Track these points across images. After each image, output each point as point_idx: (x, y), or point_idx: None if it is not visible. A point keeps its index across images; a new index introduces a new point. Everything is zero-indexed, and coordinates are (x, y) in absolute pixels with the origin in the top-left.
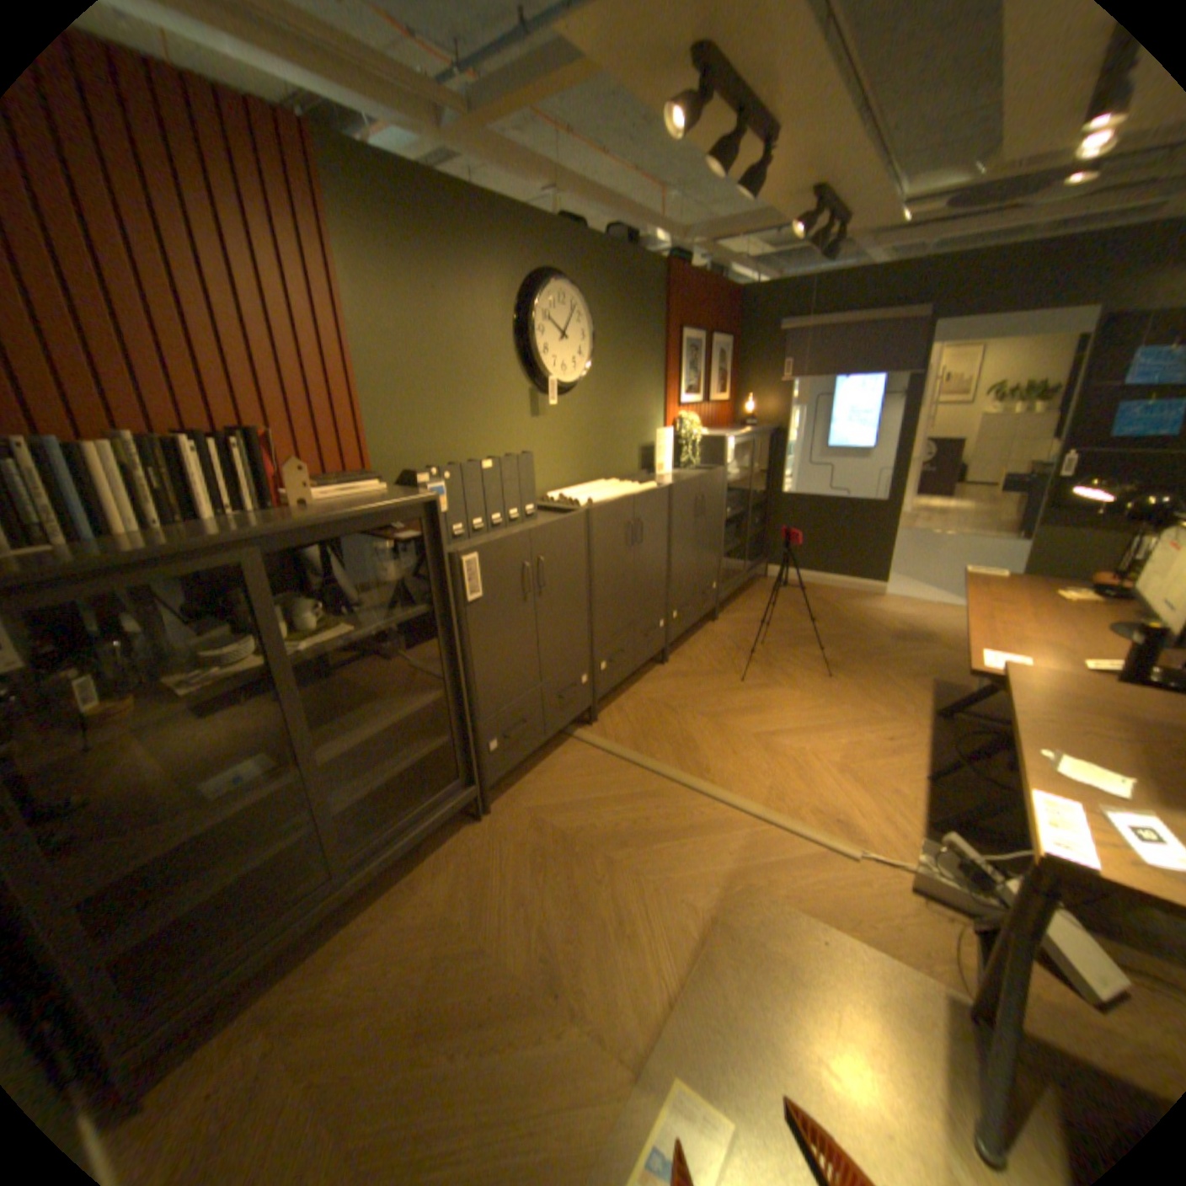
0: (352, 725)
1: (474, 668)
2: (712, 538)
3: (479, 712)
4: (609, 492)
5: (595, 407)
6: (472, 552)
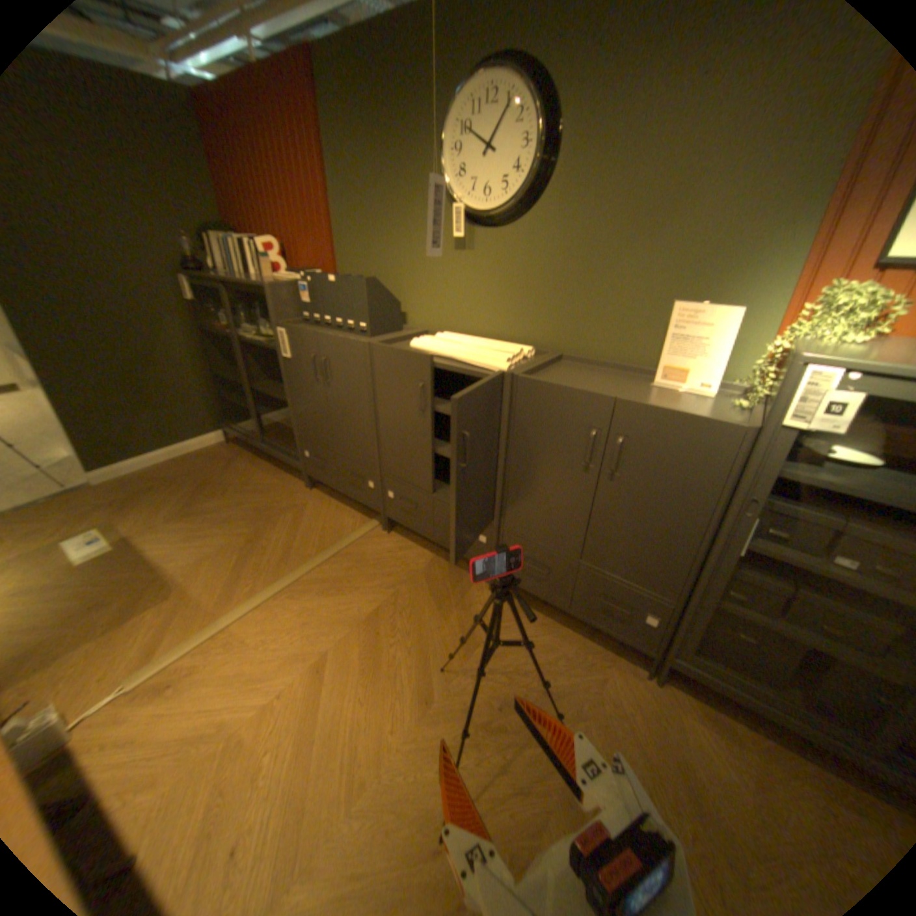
0: (275, 388)
1: (292, 398)
2: (656, 536)
3: (298, 427)
4: (453, 348)
5: (561, 246)
6: (283, 327)
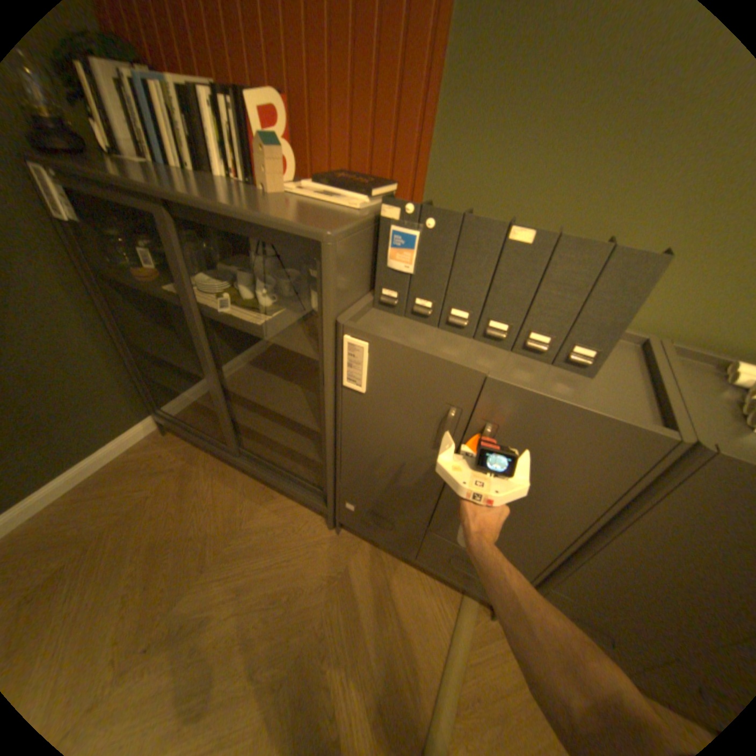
0: (270, 388)
1: (342, 442)
2: None
3: (340, 475)
4: None
5: None
6: (362, 337)
